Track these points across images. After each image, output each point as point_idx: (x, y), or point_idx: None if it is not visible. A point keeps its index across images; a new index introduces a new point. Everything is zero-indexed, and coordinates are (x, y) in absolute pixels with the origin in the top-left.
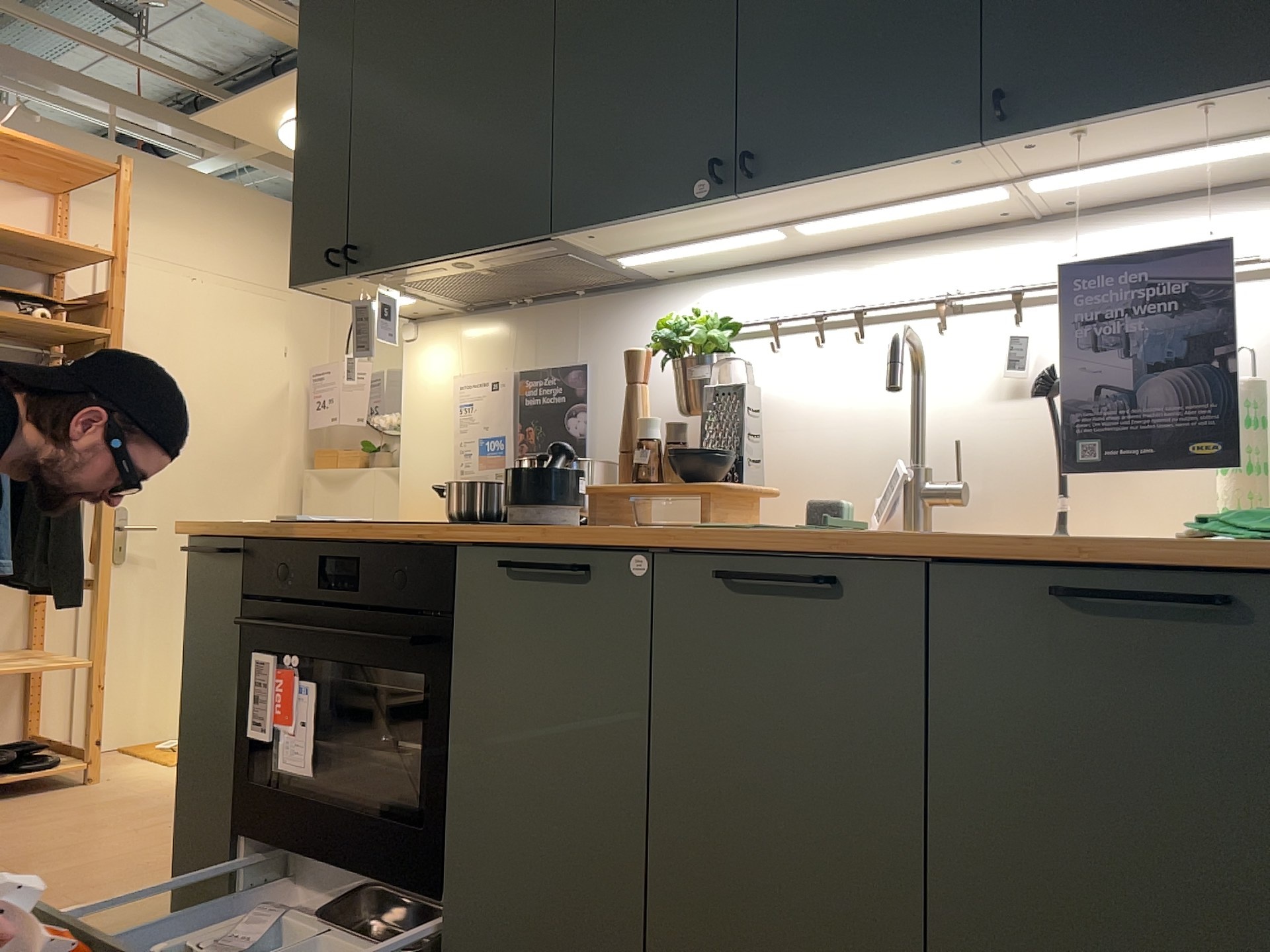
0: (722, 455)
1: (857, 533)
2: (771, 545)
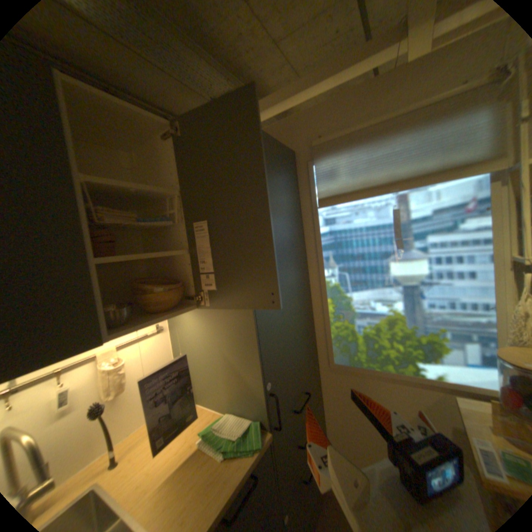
0: None
1: None
2: None
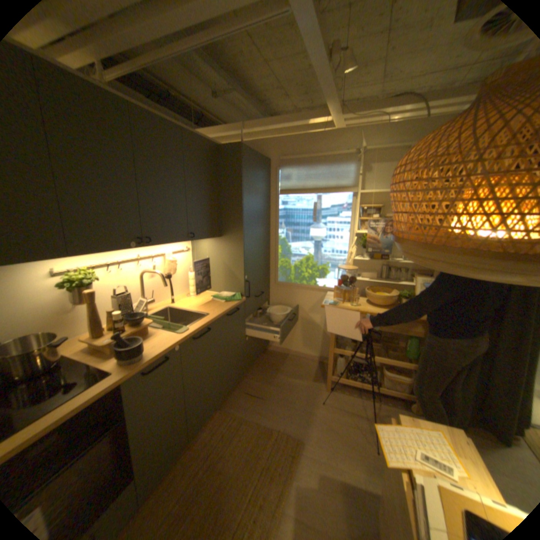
0: (139, 315)
1: (203, 319)
2: (197, 328)
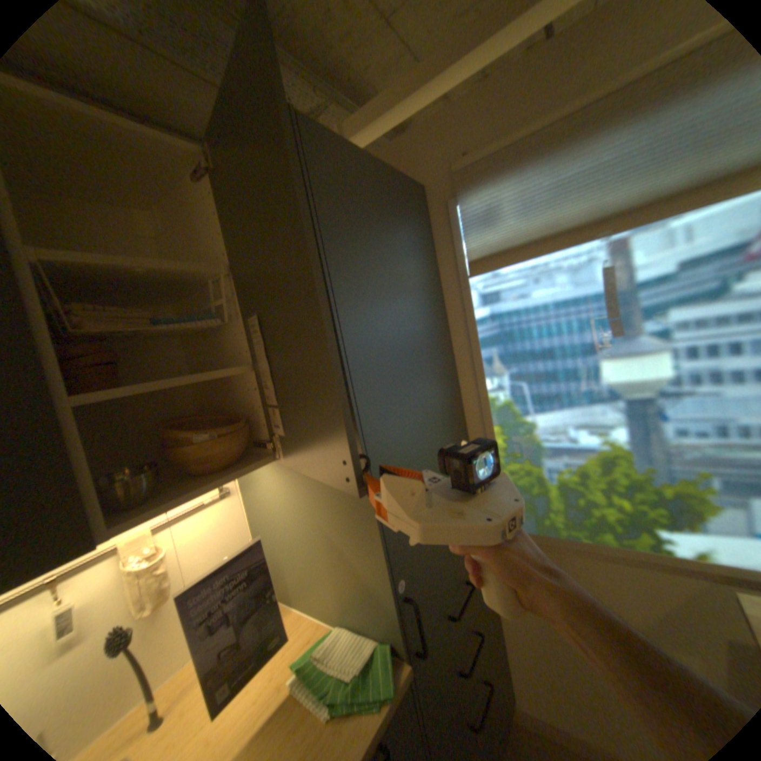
0: None
1: None
2: None
